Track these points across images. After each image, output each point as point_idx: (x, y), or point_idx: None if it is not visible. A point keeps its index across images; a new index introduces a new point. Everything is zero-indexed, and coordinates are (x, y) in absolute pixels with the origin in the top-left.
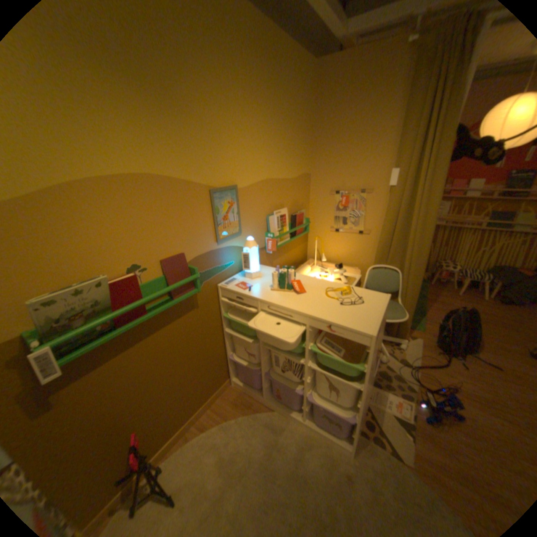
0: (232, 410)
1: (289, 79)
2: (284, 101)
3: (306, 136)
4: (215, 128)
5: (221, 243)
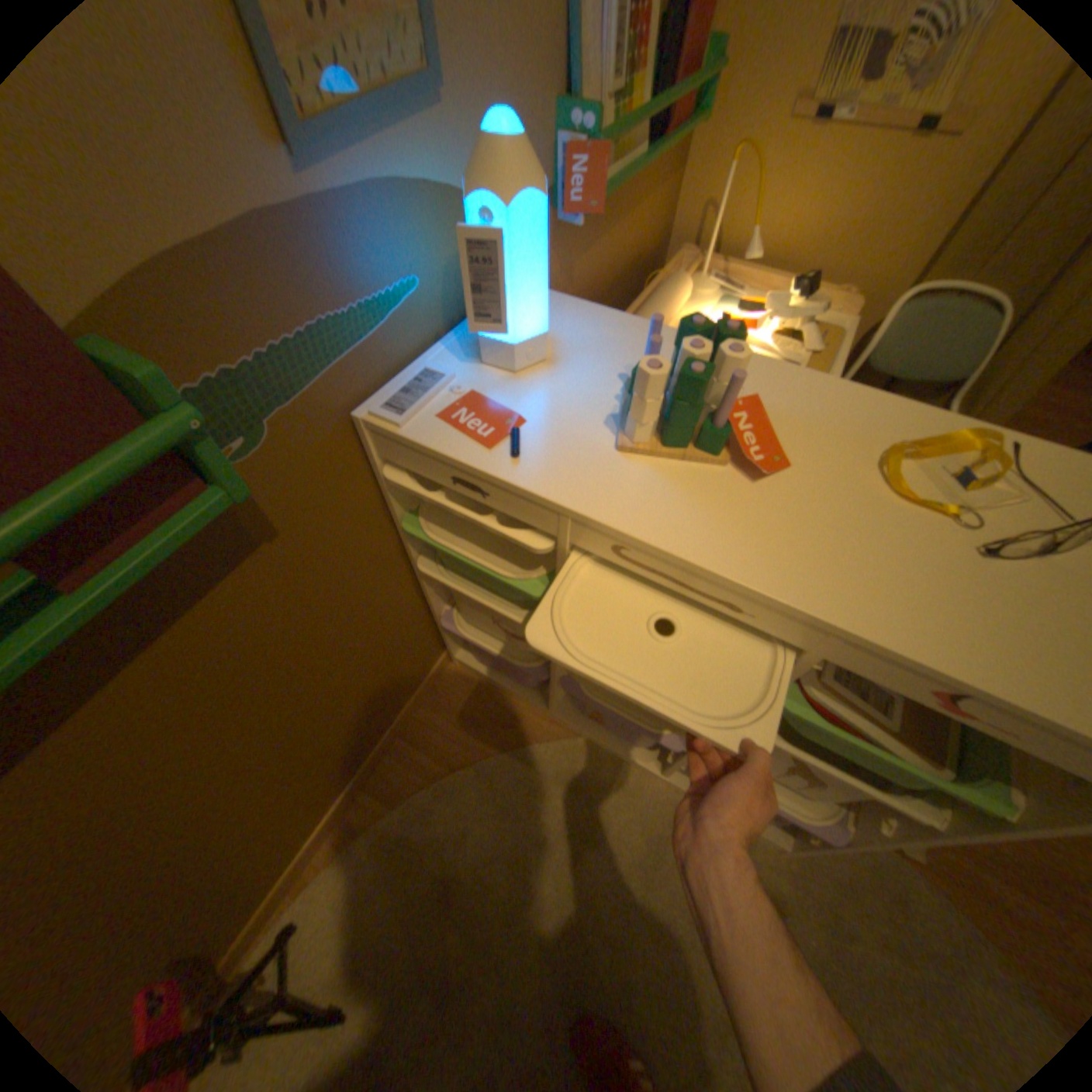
0: (464, 735)
1: None
2: None
3: None
4: None
5: (318, 152)
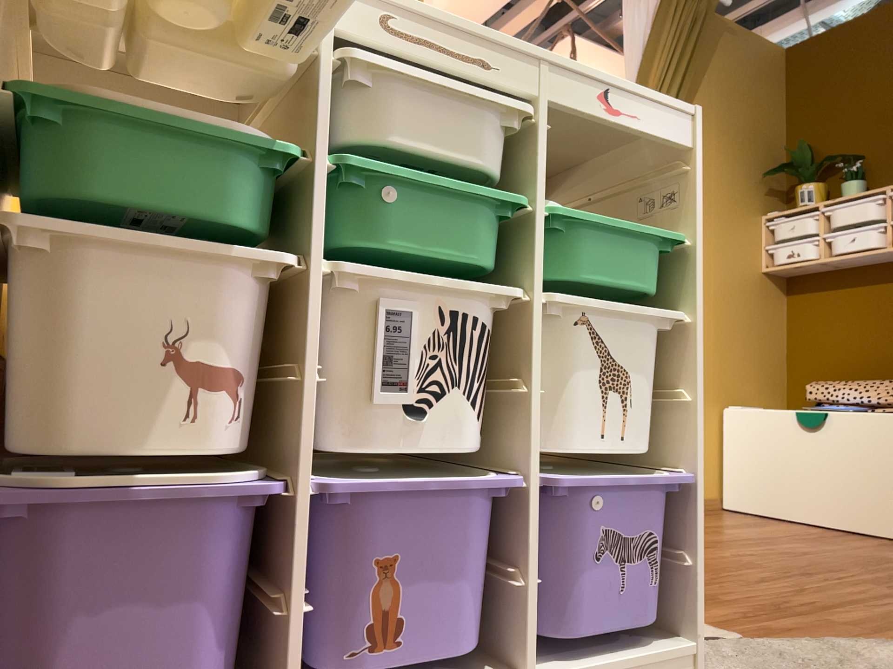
0: None
1: None
2: None
3: None
4: None
5: None
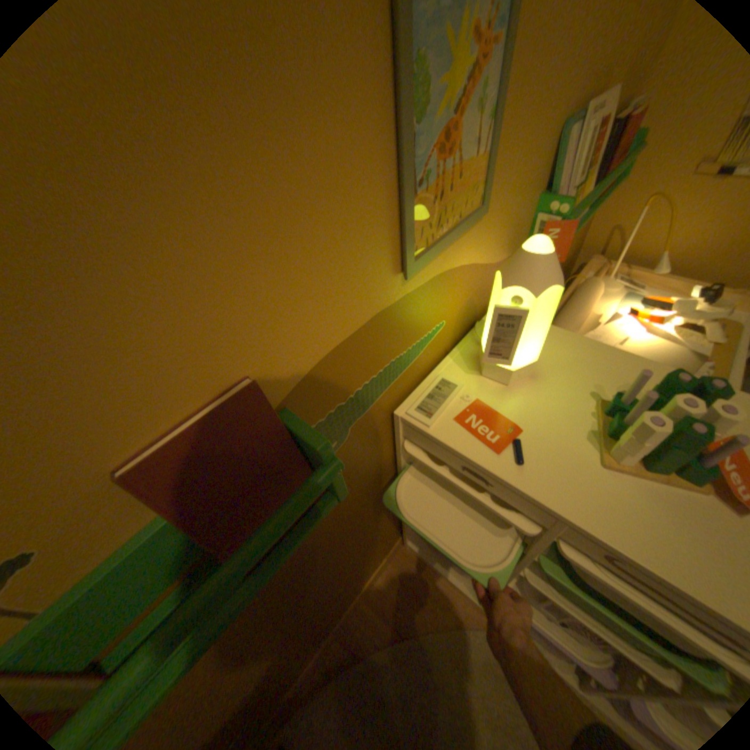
0: (411, 610)
1: None
2: None
3: None
4: None
5: (418, 271)
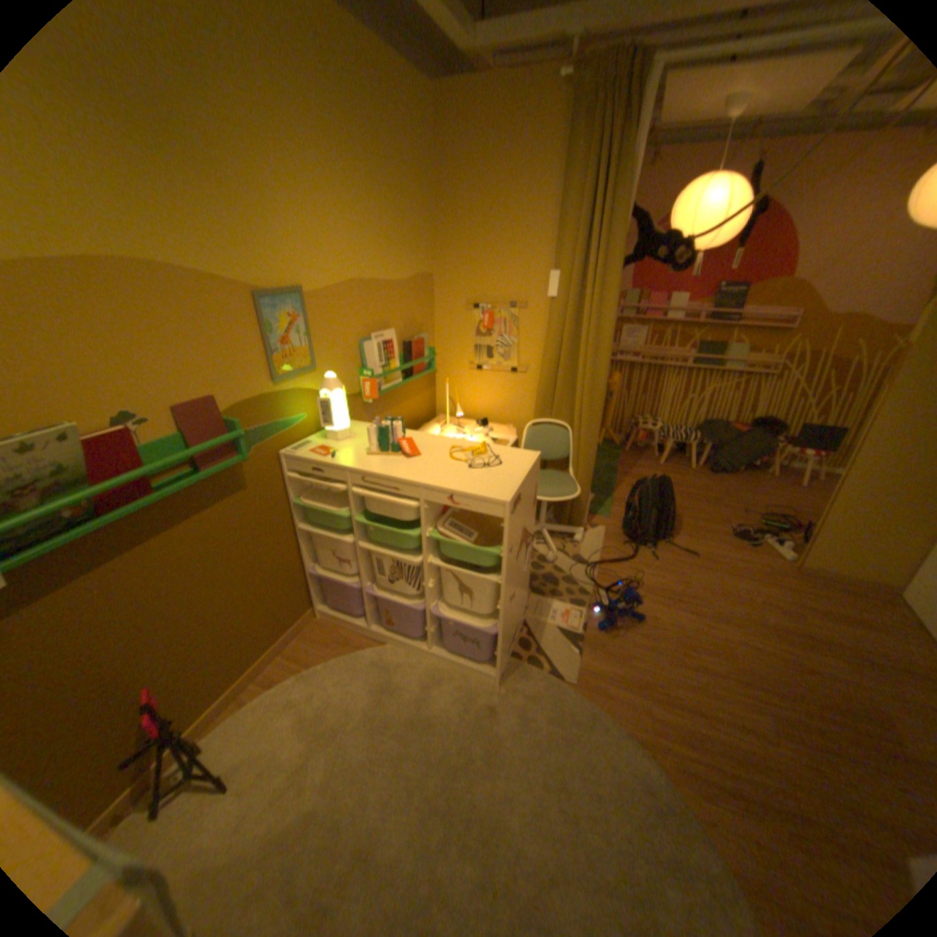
0: (318, 652)
1: (383, 115)
2: (377, 152)
3: (421, 213)
4: (255, 190)
5: (280, 384)
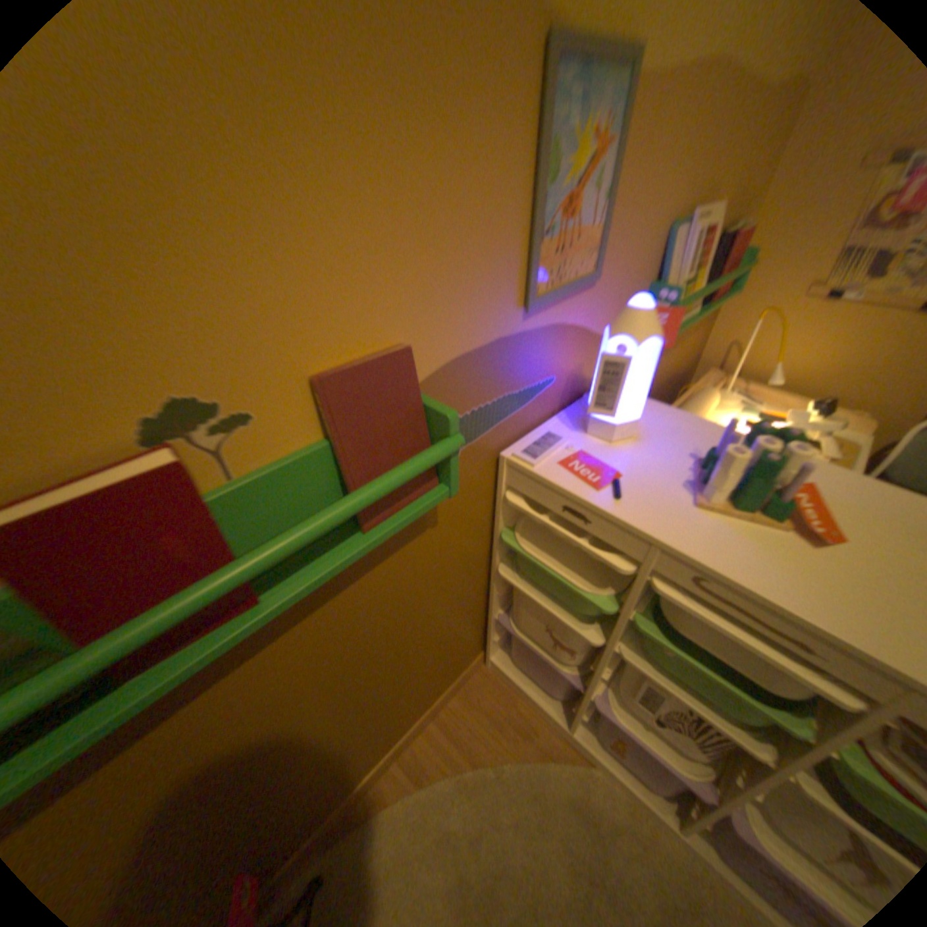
0: (489, 735)
1: None
2: None
3: None
4: None
5: (537, 310)
